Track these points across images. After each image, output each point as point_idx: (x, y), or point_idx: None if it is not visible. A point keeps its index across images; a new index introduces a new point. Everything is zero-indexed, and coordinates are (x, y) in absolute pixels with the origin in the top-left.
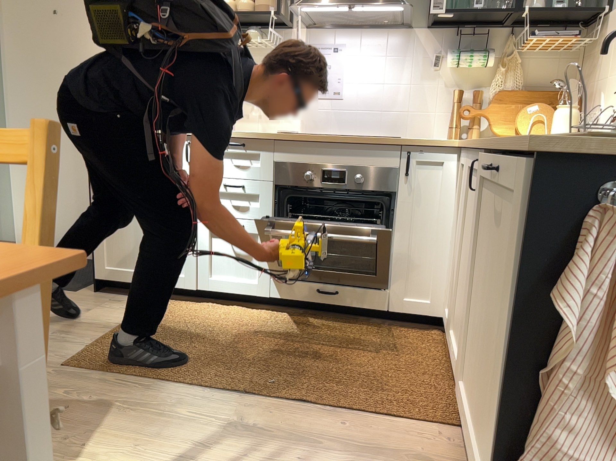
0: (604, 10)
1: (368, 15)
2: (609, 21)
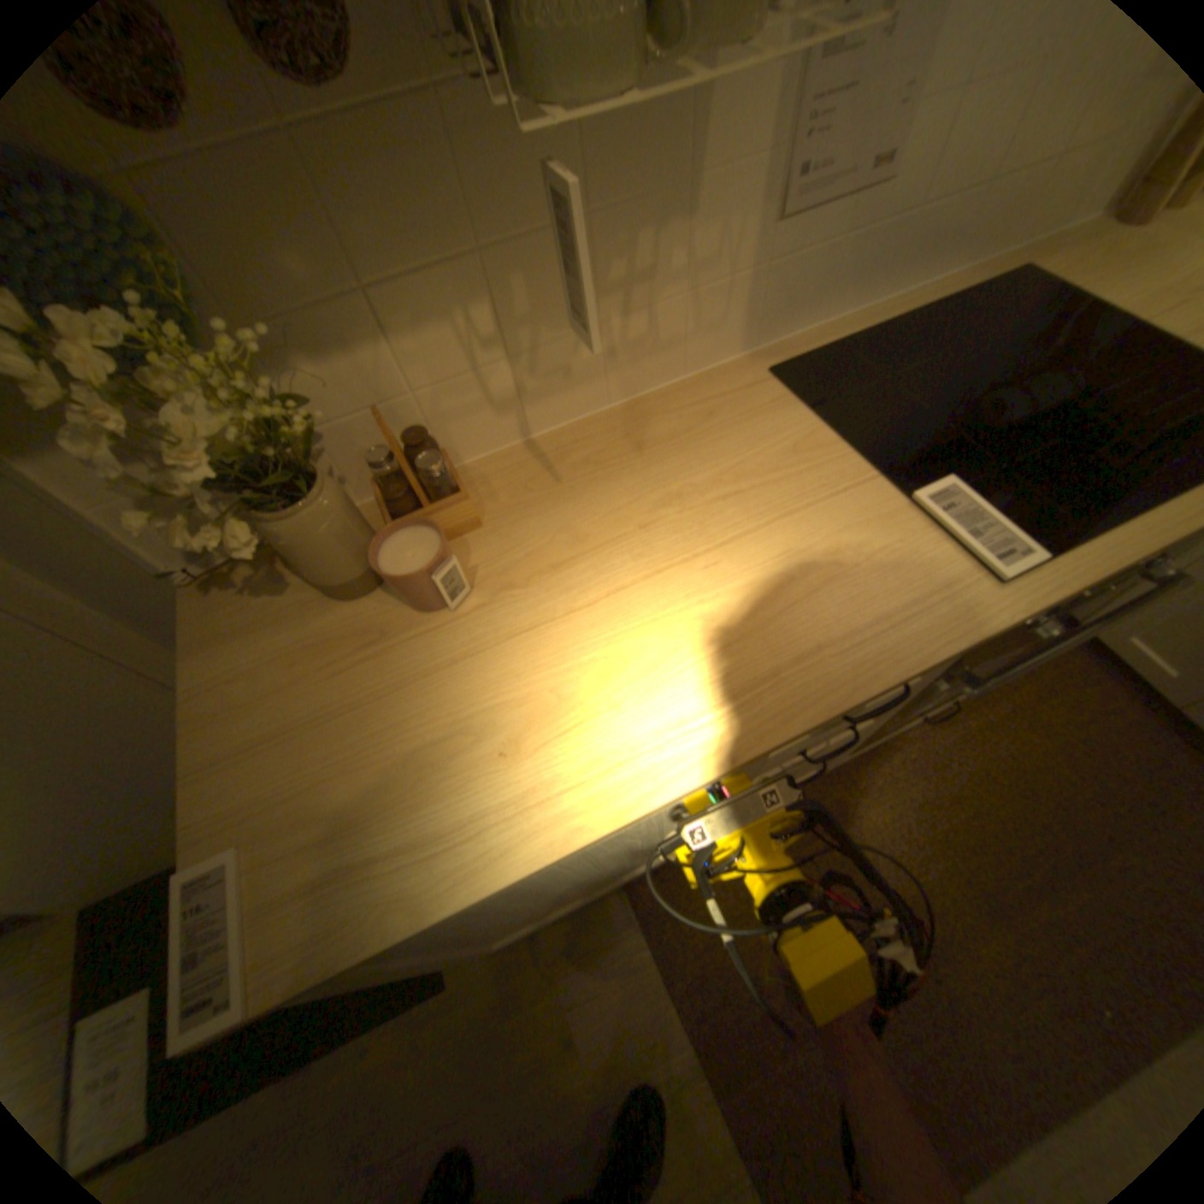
0: None
1: None
2: None
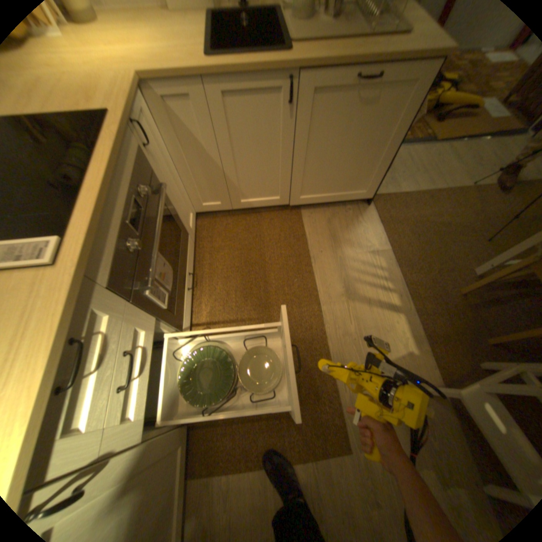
0: None
1: None
2: None
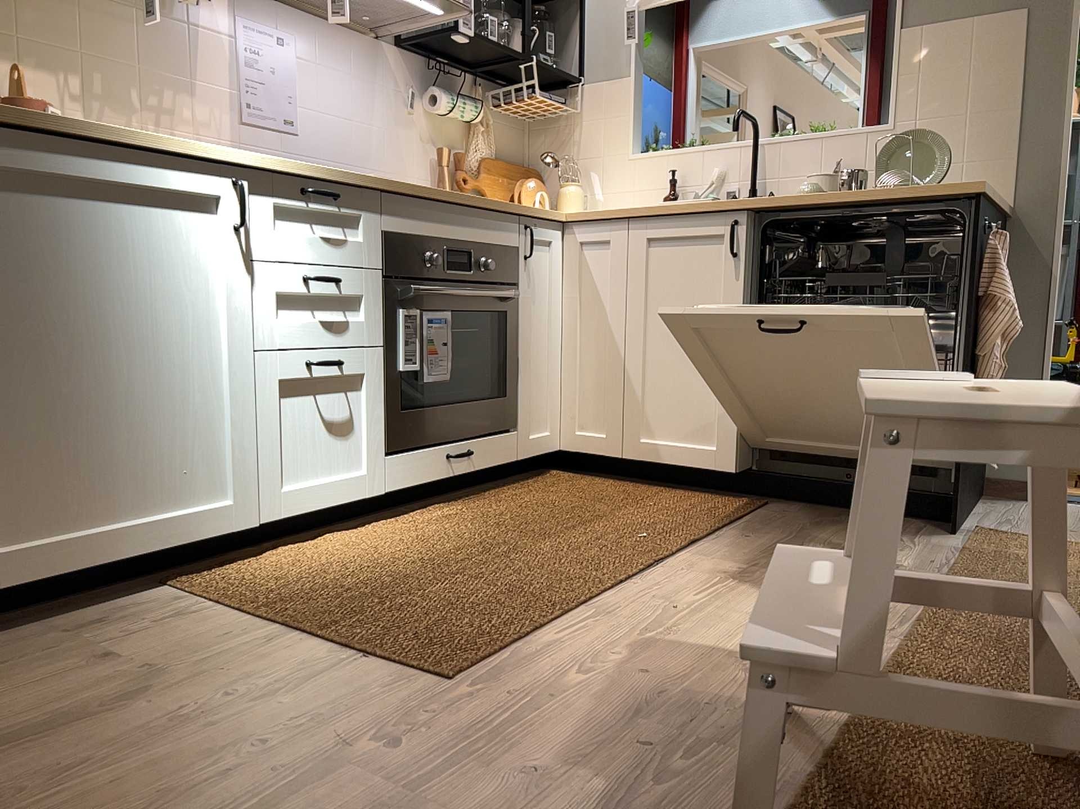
0: (580, 82)
1: (325, 1)
2: (586, 95)
